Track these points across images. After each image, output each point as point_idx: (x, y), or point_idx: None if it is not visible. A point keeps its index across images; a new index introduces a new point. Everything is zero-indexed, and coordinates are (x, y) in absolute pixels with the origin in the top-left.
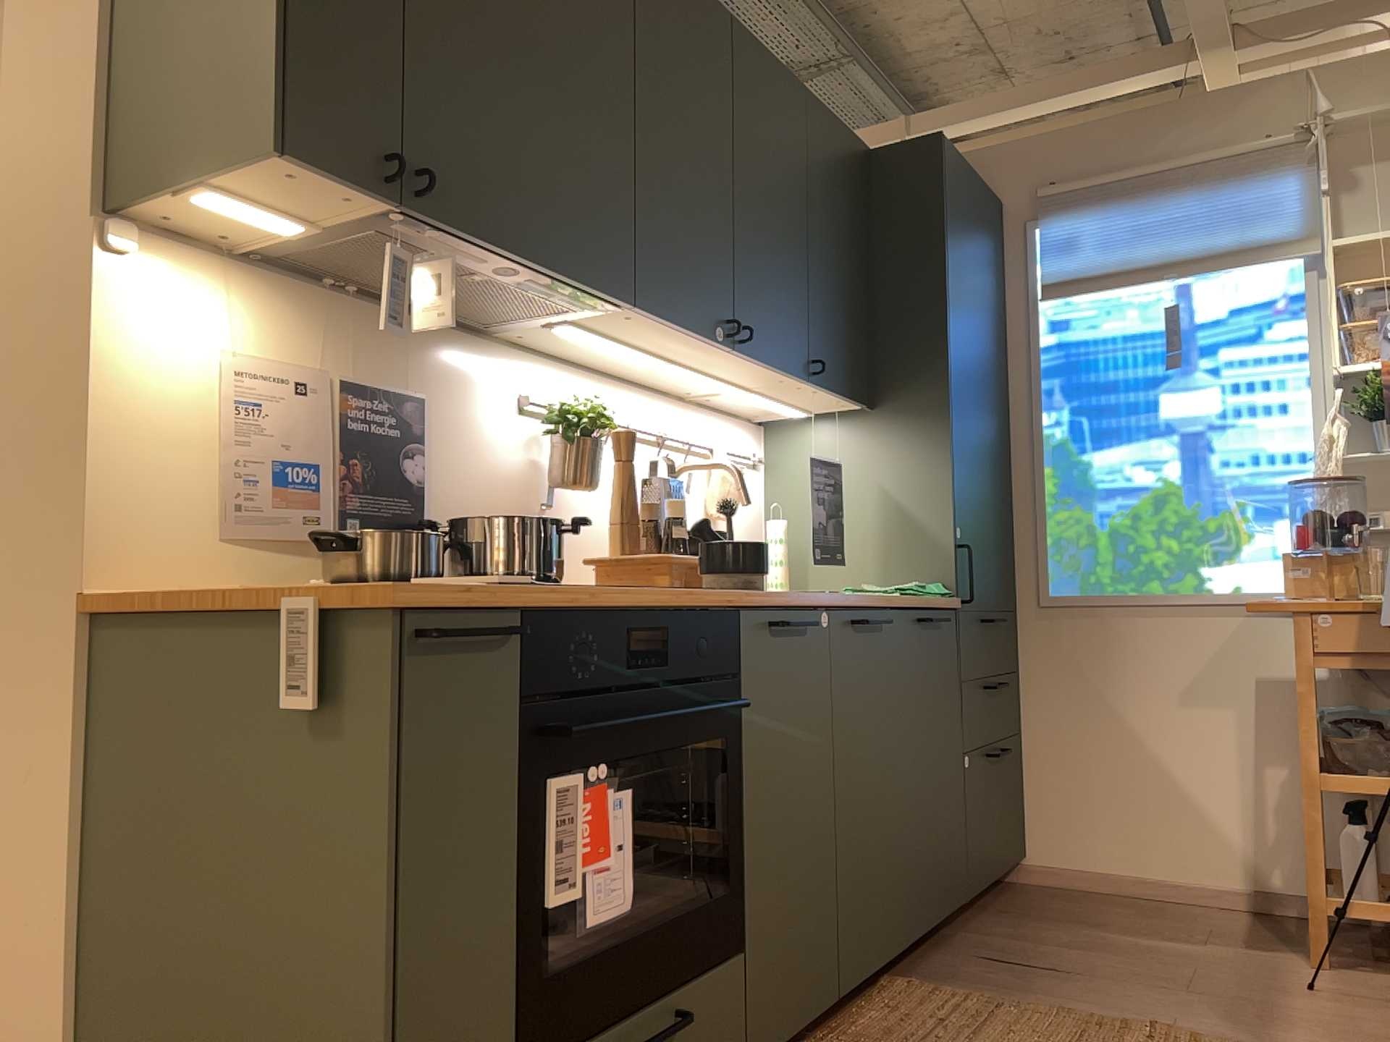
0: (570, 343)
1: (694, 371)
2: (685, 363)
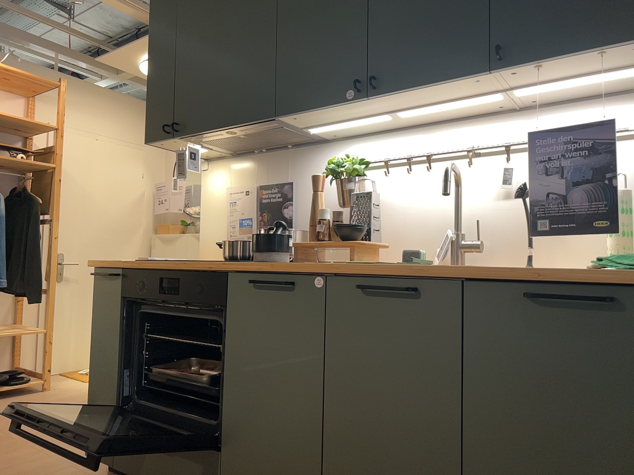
0: (356, 127)
1: (423, 109)
2: (404, 109)
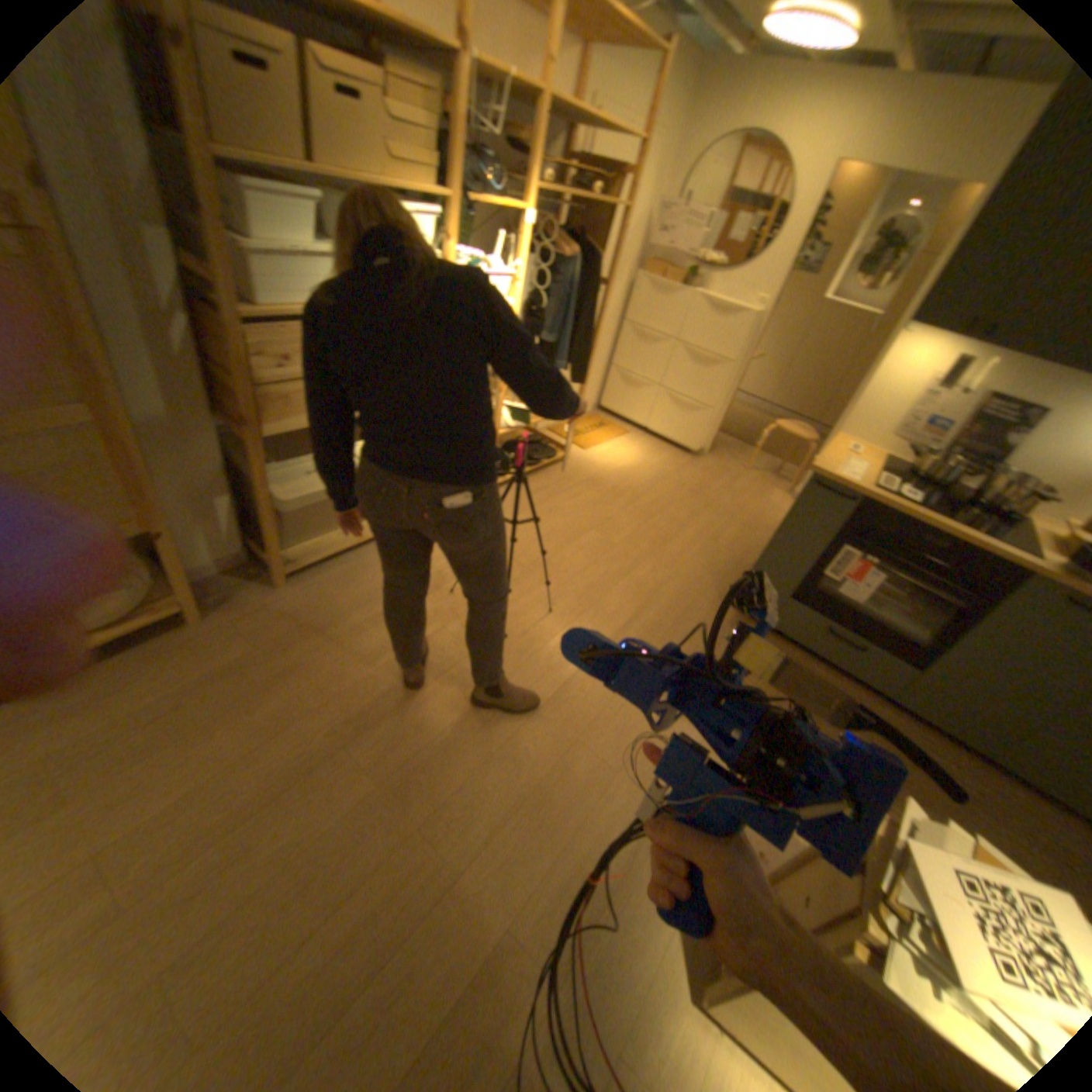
0: None
1: None
2: None
